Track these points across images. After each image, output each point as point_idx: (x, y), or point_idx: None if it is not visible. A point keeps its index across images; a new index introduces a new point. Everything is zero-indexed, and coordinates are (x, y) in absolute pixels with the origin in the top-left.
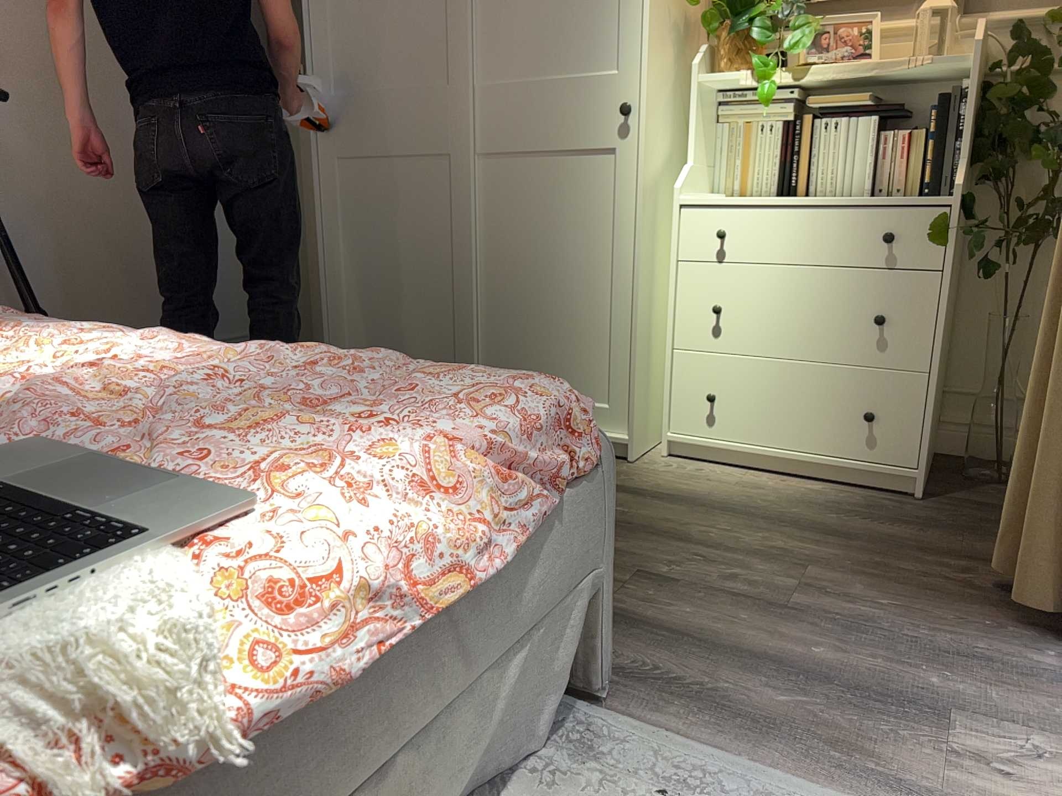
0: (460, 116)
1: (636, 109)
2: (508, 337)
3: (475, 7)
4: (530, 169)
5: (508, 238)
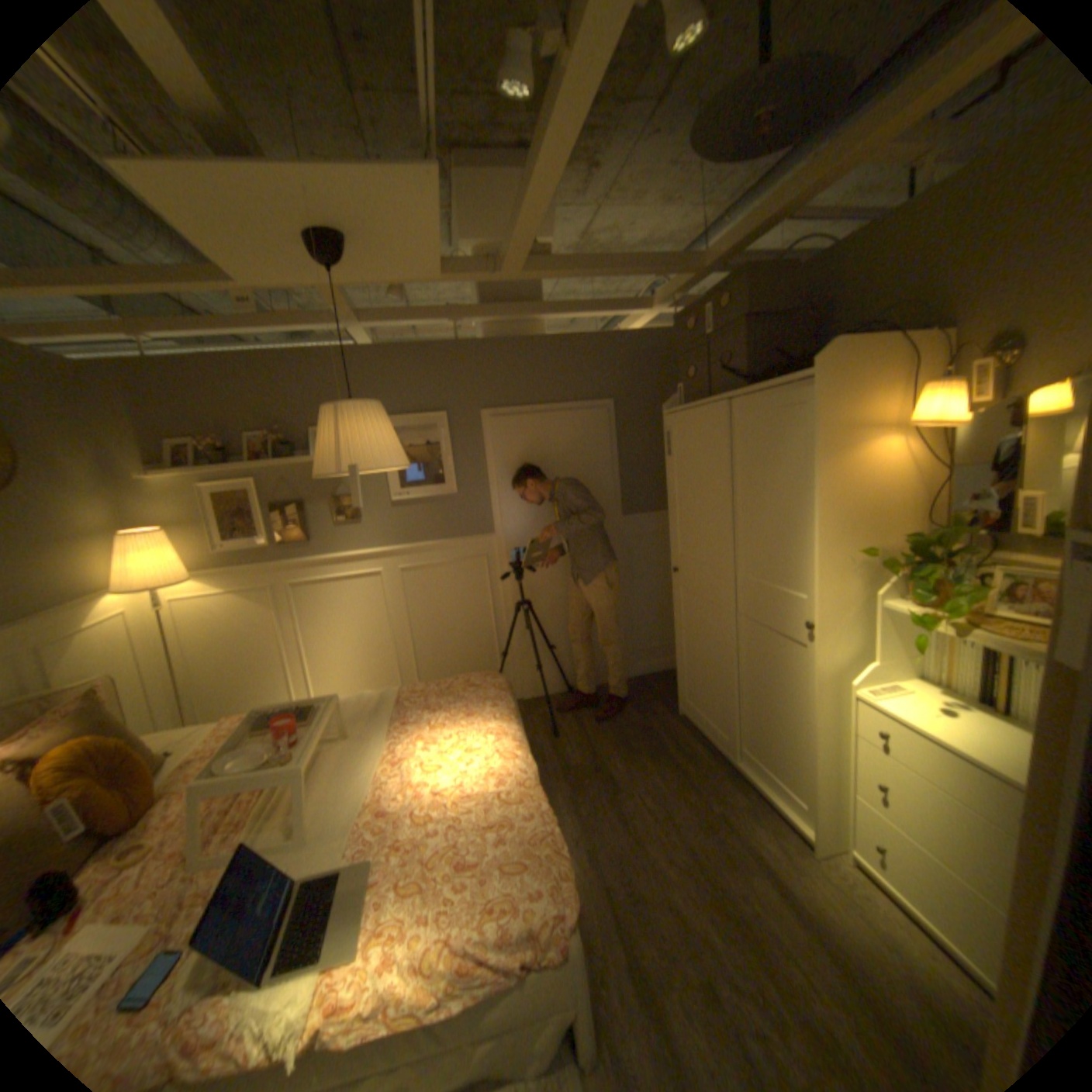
0: (728, 590)
1: (818, 626)
2: (755, 727)
3: (736, 530)
4: (763, 634)
5: (754, 669)
